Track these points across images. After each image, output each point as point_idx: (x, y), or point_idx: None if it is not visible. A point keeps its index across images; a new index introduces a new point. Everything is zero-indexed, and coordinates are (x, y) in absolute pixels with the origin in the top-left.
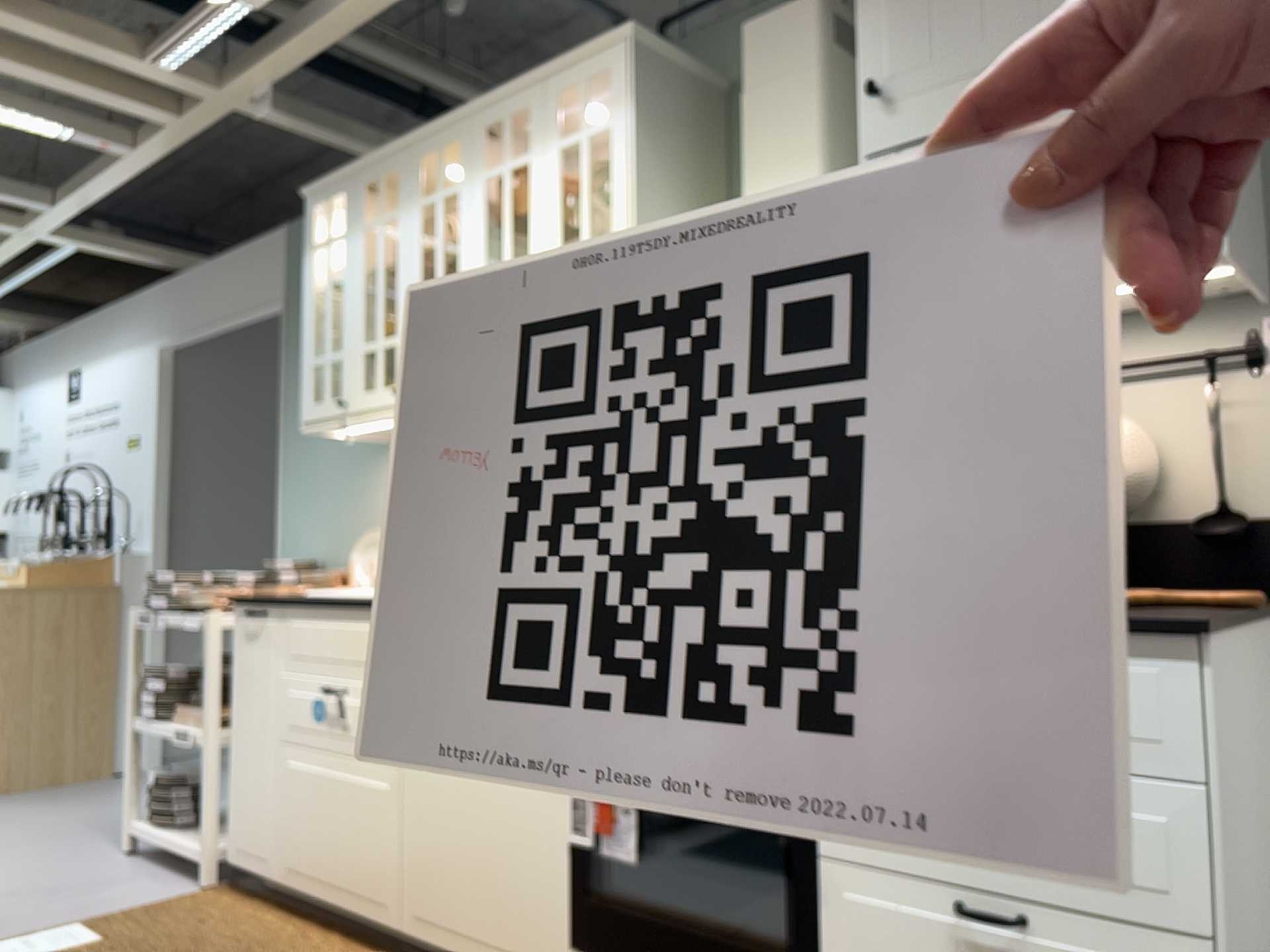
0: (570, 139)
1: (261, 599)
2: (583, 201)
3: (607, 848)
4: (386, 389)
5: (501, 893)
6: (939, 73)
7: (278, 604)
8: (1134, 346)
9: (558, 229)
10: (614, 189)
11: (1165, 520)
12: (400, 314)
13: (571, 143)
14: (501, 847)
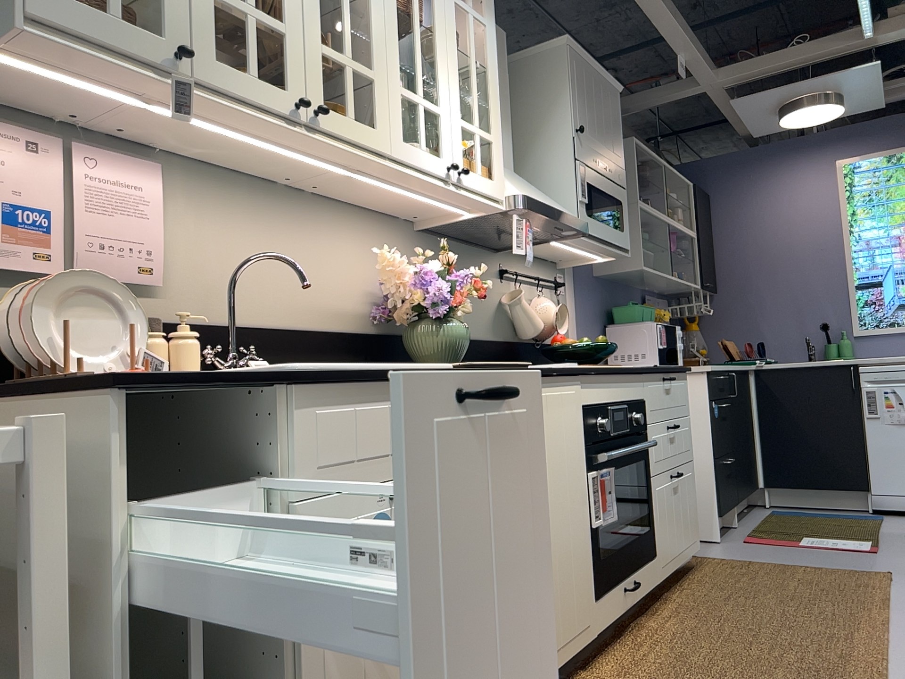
0: (463, 4)
1: (238, 375)
2: (474, 63)
3: (605, 519)
4: (267, 85)
5: (565, 595)
6: (590, 142)
7: (290, 382)
8: (539, 272)
9: (458, 67)
10: (491, 74)
11: (548, 343)
12: (289, 0)
13: (463, 8)
14: (563, 559)
